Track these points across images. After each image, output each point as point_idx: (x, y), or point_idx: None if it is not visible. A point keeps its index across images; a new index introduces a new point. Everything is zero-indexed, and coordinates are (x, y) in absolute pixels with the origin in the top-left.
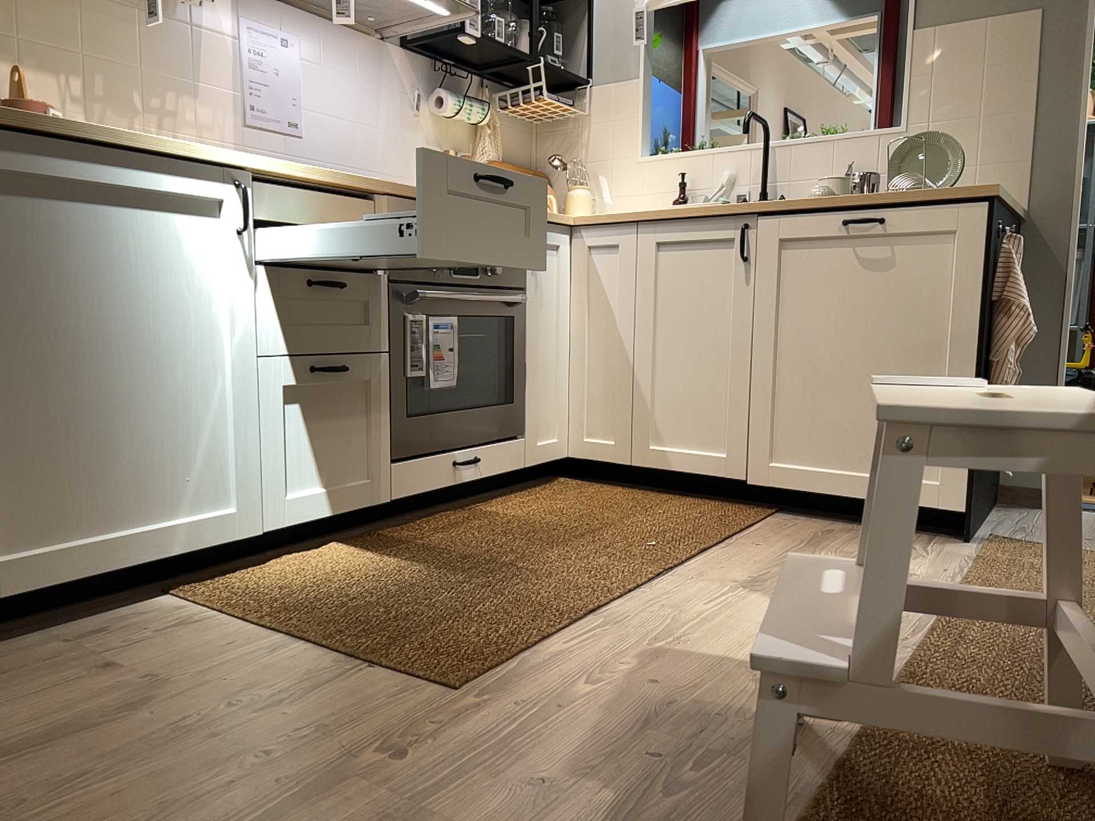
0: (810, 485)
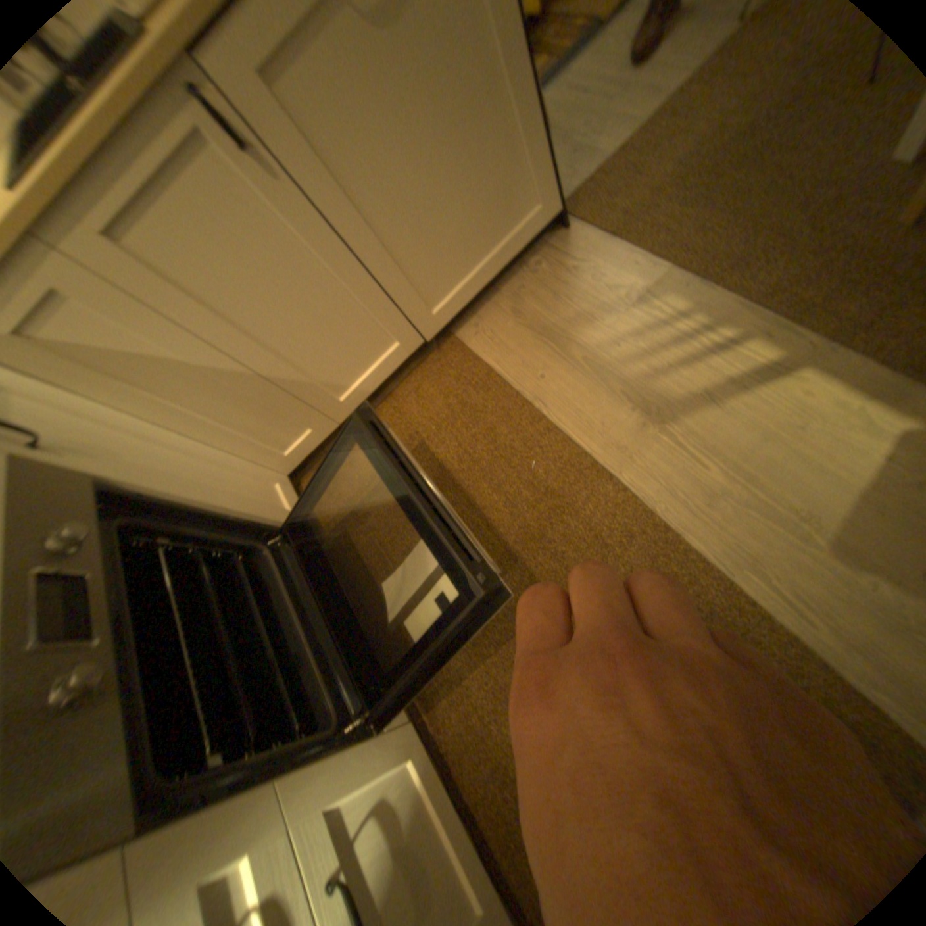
0: (469, 299)
